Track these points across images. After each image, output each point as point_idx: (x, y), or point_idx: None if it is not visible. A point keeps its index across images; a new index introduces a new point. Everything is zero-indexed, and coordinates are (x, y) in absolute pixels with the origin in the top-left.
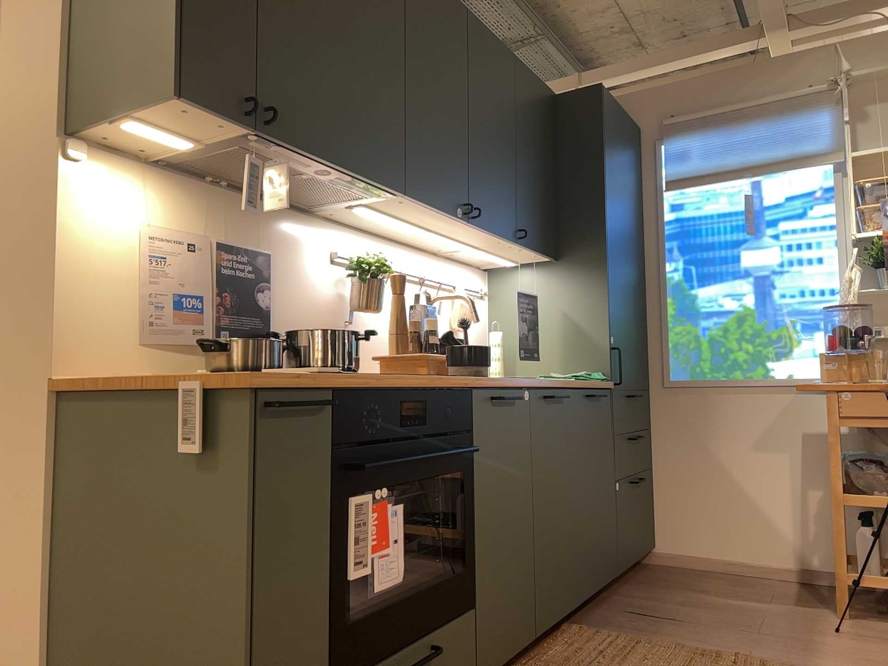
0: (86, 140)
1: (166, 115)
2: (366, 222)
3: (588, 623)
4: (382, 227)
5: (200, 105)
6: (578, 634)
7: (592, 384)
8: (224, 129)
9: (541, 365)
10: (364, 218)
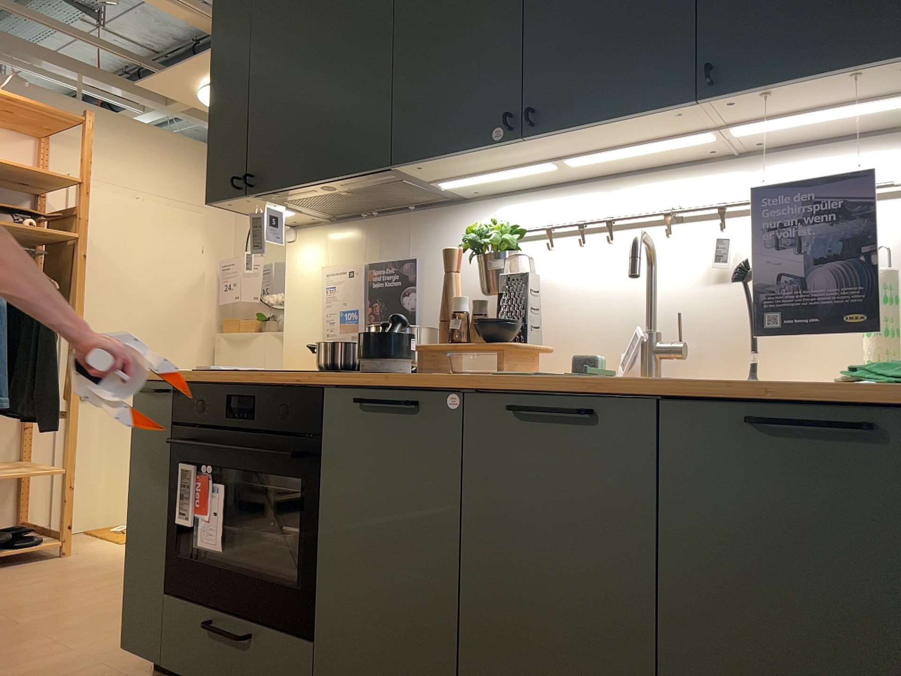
0: (299, 226)
1: (241, 208)
2: (527, 180)
3: None
4: (553, 176)
5: (221, 200)
6: None
7: (826, 391)
8: (254, 201)
9: None
10: (506, 181)
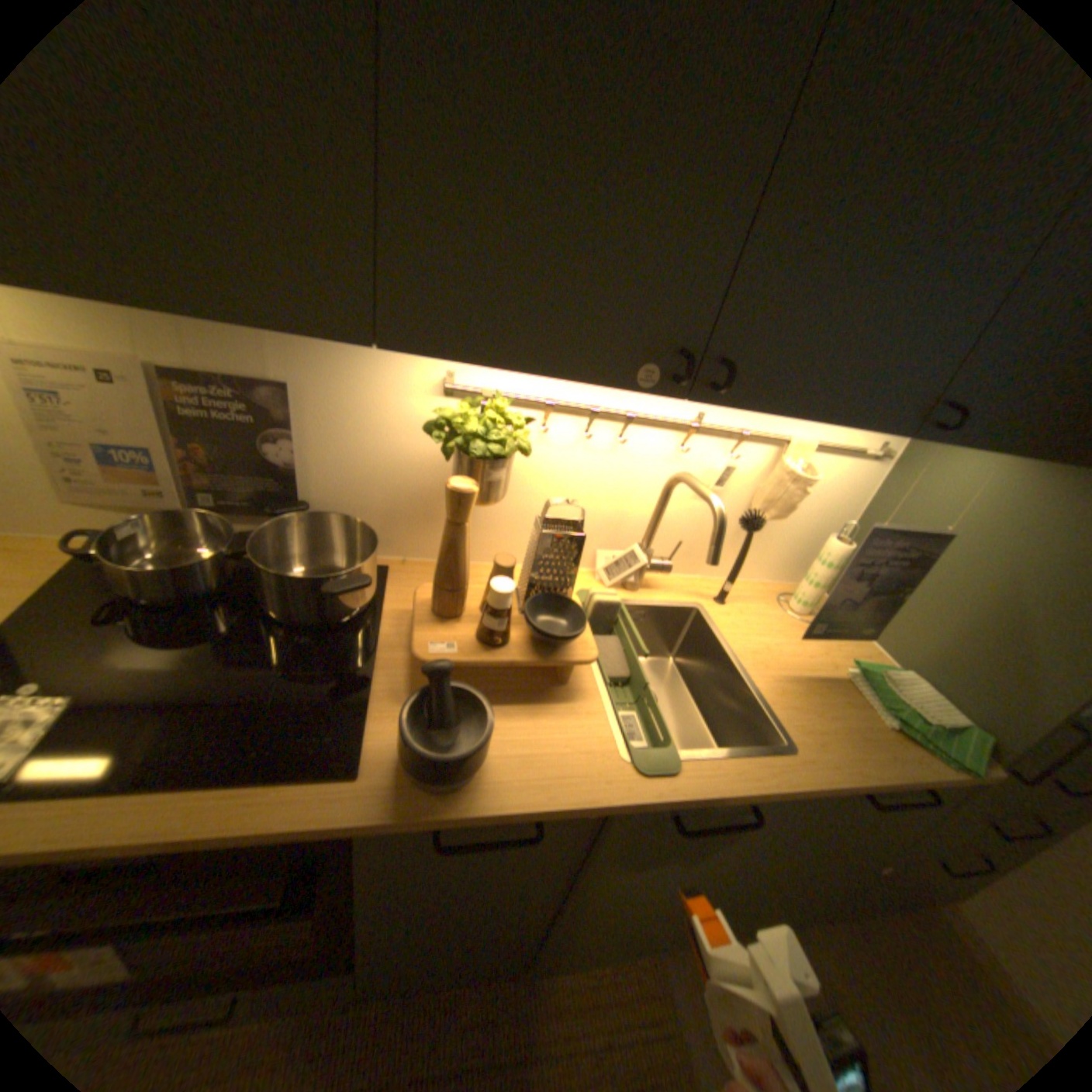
0: None
1: None
2: None
3: (685, 960)
4: None
5: None
6: (638, 975)
7: (918, 772)
8: None
9: (902, 627)
10: None
